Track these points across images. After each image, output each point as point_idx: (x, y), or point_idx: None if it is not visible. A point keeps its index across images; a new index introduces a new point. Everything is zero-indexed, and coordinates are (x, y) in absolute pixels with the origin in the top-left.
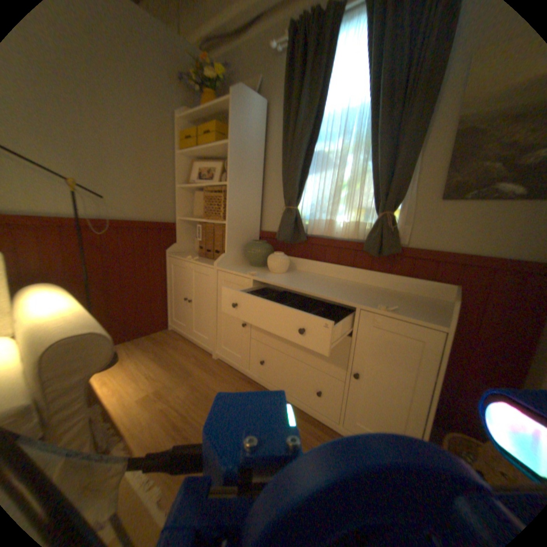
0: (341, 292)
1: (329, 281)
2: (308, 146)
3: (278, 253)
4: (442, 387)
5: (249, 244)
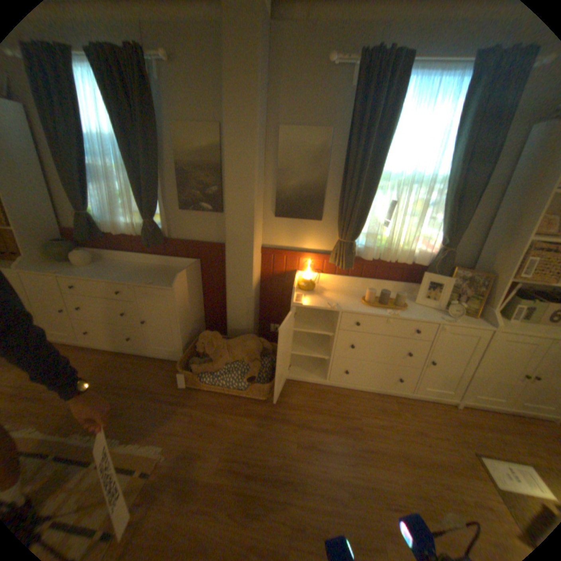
0: (125, 276)
1: (125, 266)
2: (76, 163)
3: (77, 250)
4: (181, 315)
5: (46, 245)
